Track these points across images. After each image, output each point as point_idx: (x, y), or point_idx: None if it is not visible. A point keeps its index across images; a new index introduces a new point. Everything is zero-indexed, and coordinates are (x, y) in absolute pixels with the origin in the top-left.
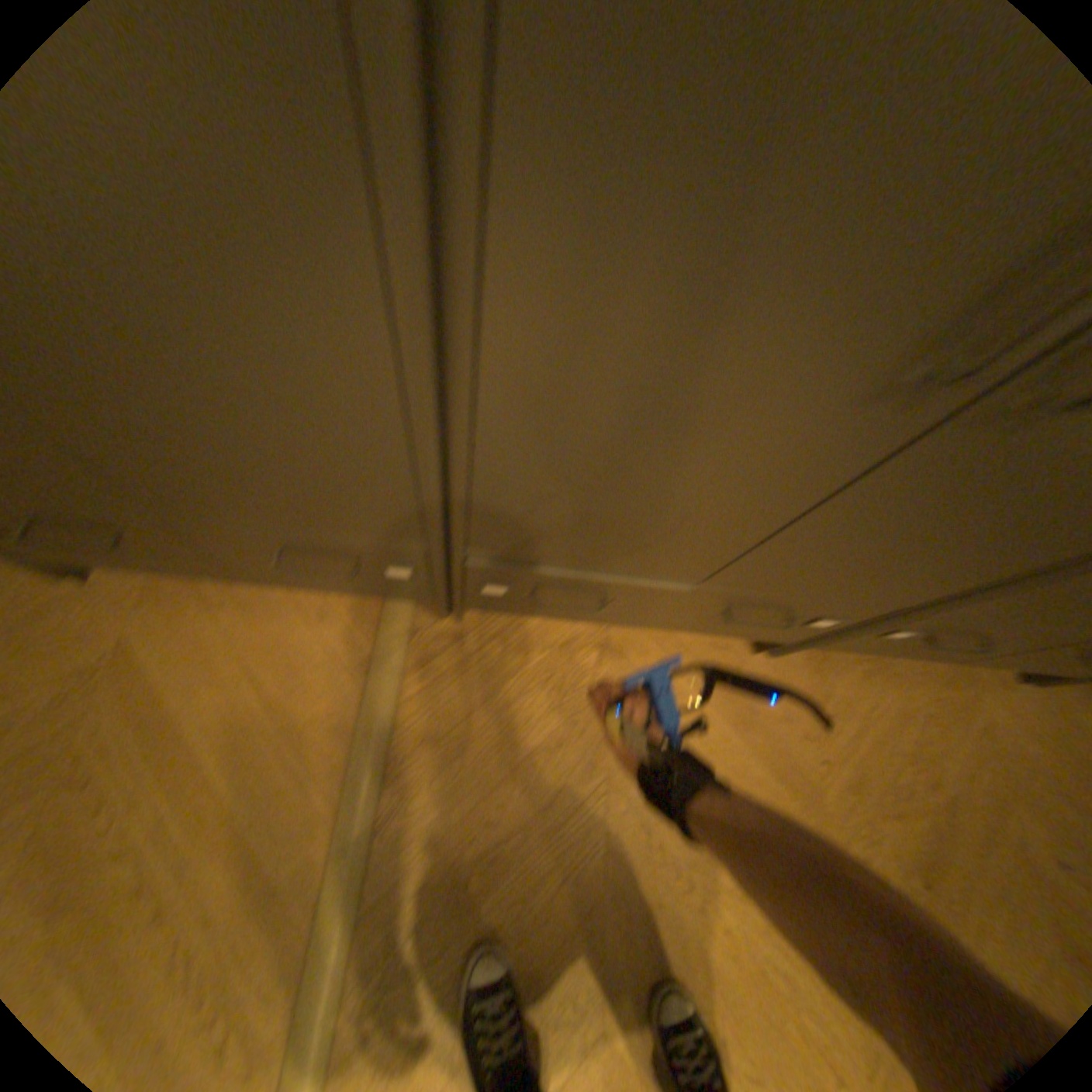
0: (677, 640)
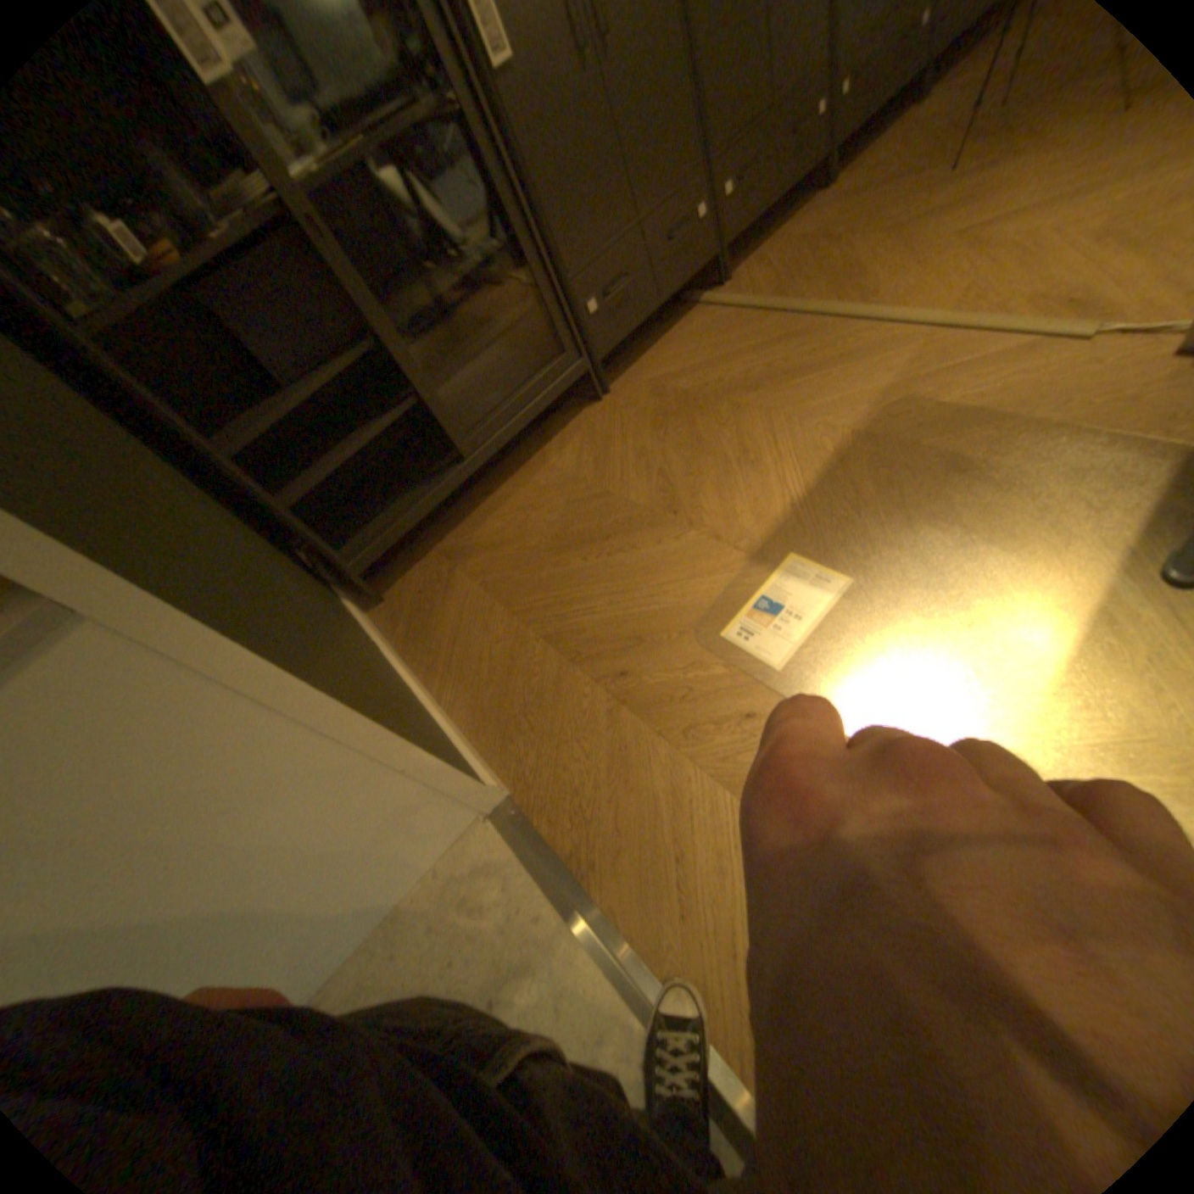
0: (802, 211)
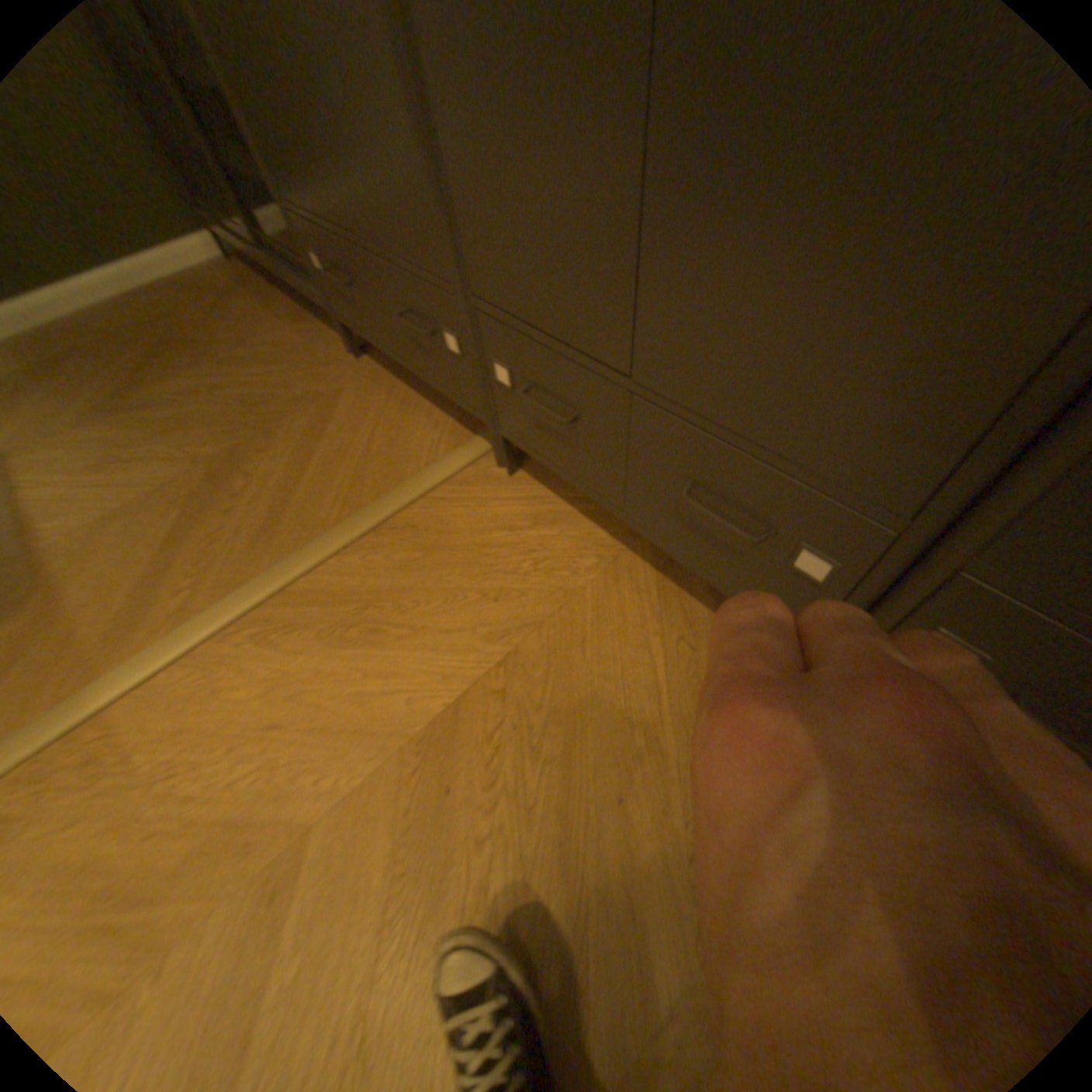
0: (686, 609)
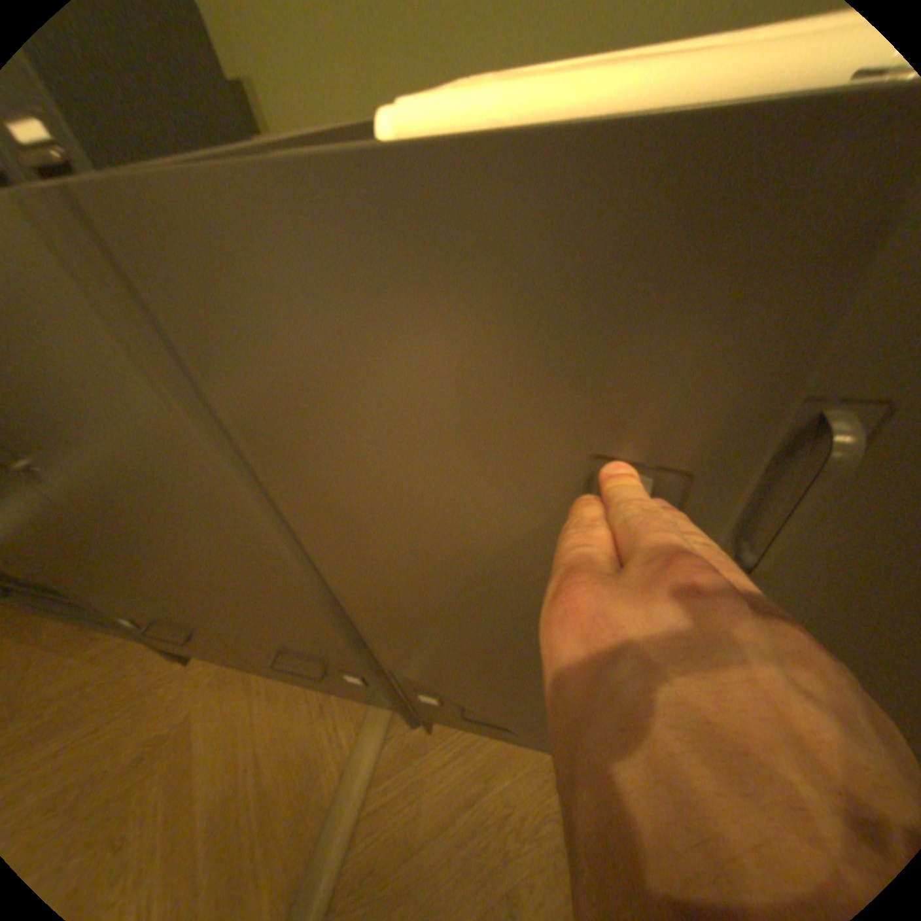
0: None
